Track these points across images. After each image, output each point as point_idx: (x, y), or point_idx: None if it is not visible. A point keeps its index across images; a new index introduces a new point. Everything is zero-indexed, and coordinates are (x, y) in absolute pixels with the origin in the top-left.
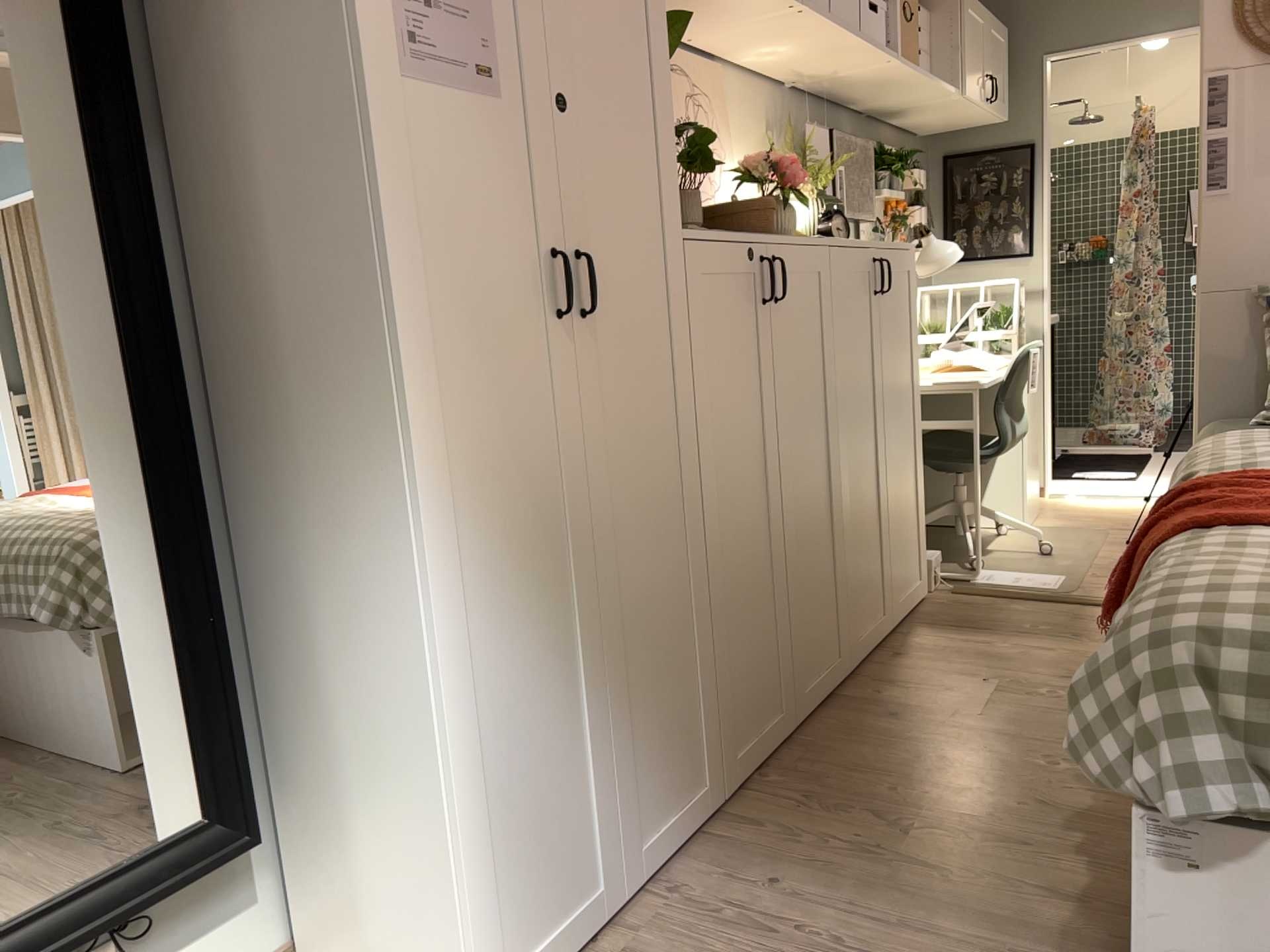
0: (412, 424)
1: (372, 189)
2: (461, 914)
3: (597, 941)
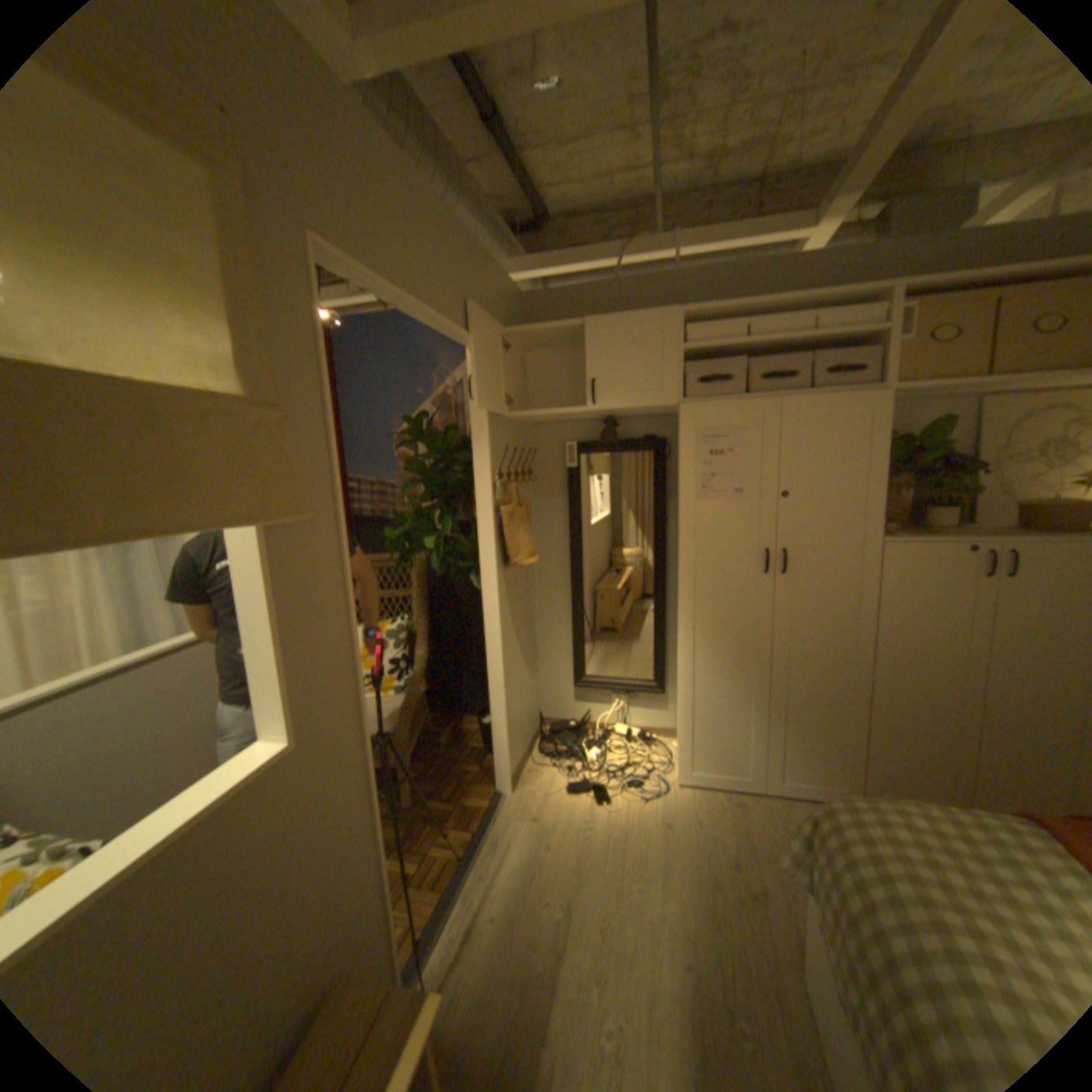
0: (685, 601)
1: (680, 535)
2: (680, 742)
3: (748, 796)
